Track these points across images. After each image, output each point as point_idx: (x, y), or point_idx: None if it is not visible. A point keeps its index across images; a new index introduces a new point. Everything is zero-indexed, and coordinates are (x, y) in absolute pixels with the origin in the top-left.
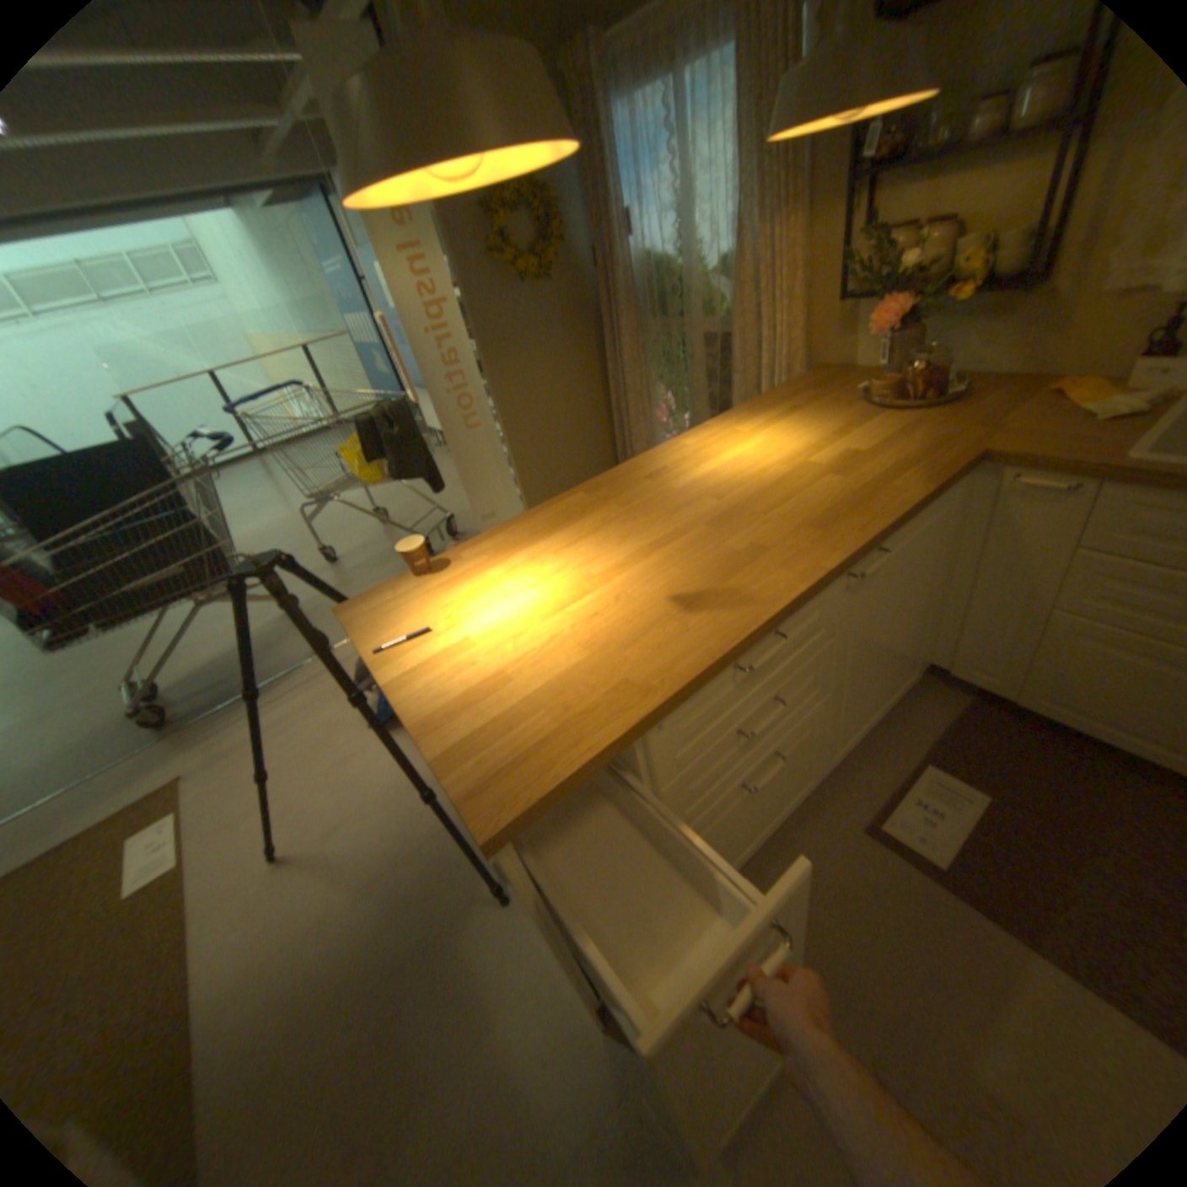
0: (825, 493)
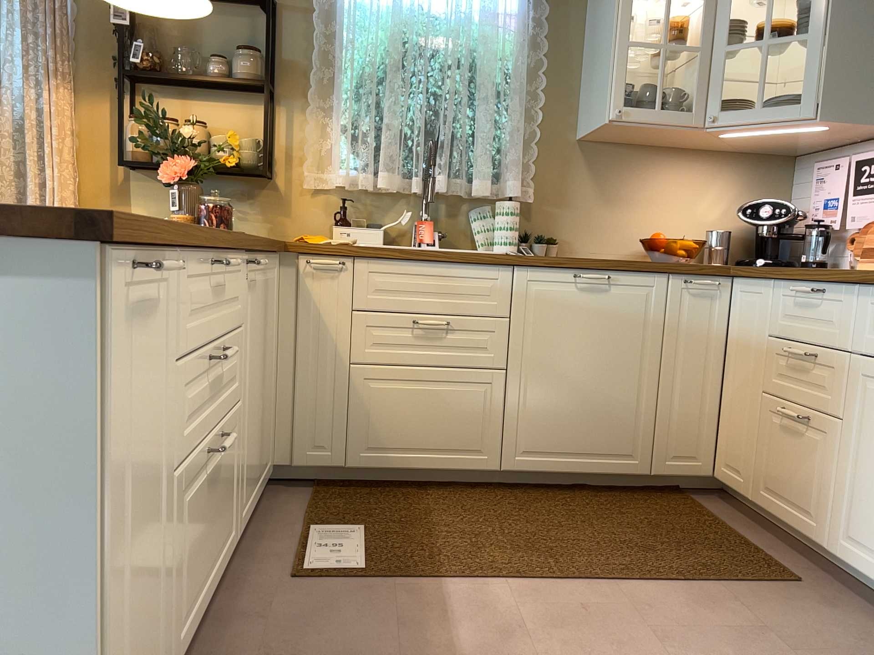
0: None
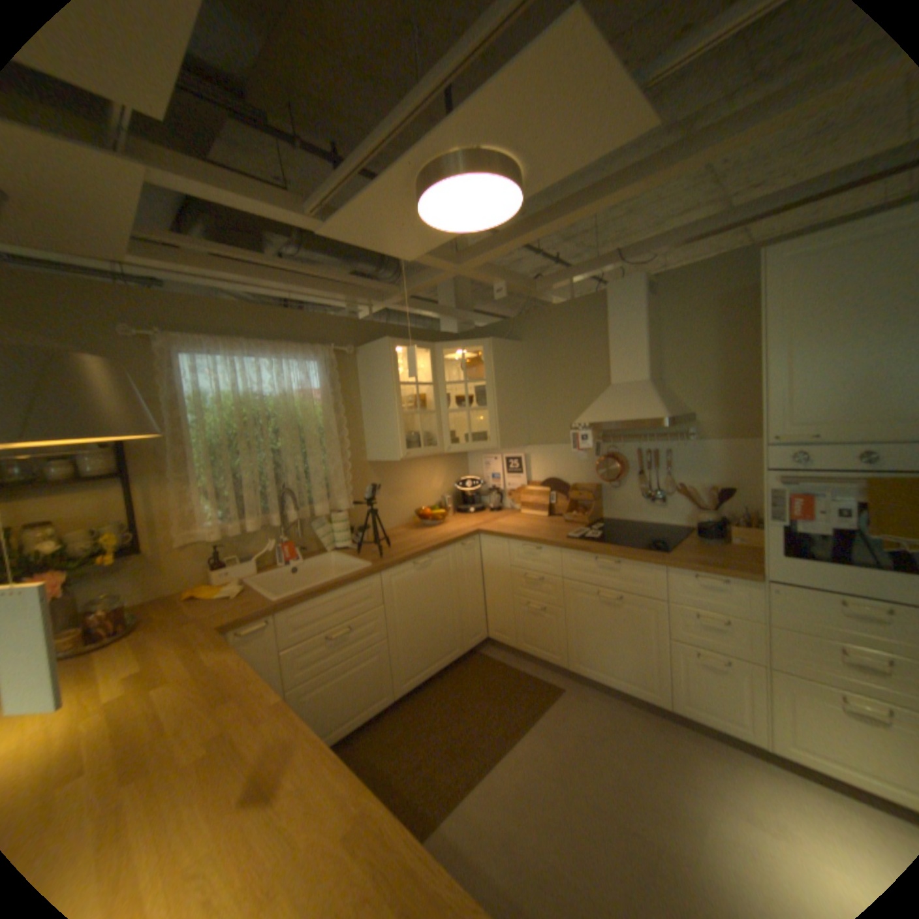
0: (175, 700)
